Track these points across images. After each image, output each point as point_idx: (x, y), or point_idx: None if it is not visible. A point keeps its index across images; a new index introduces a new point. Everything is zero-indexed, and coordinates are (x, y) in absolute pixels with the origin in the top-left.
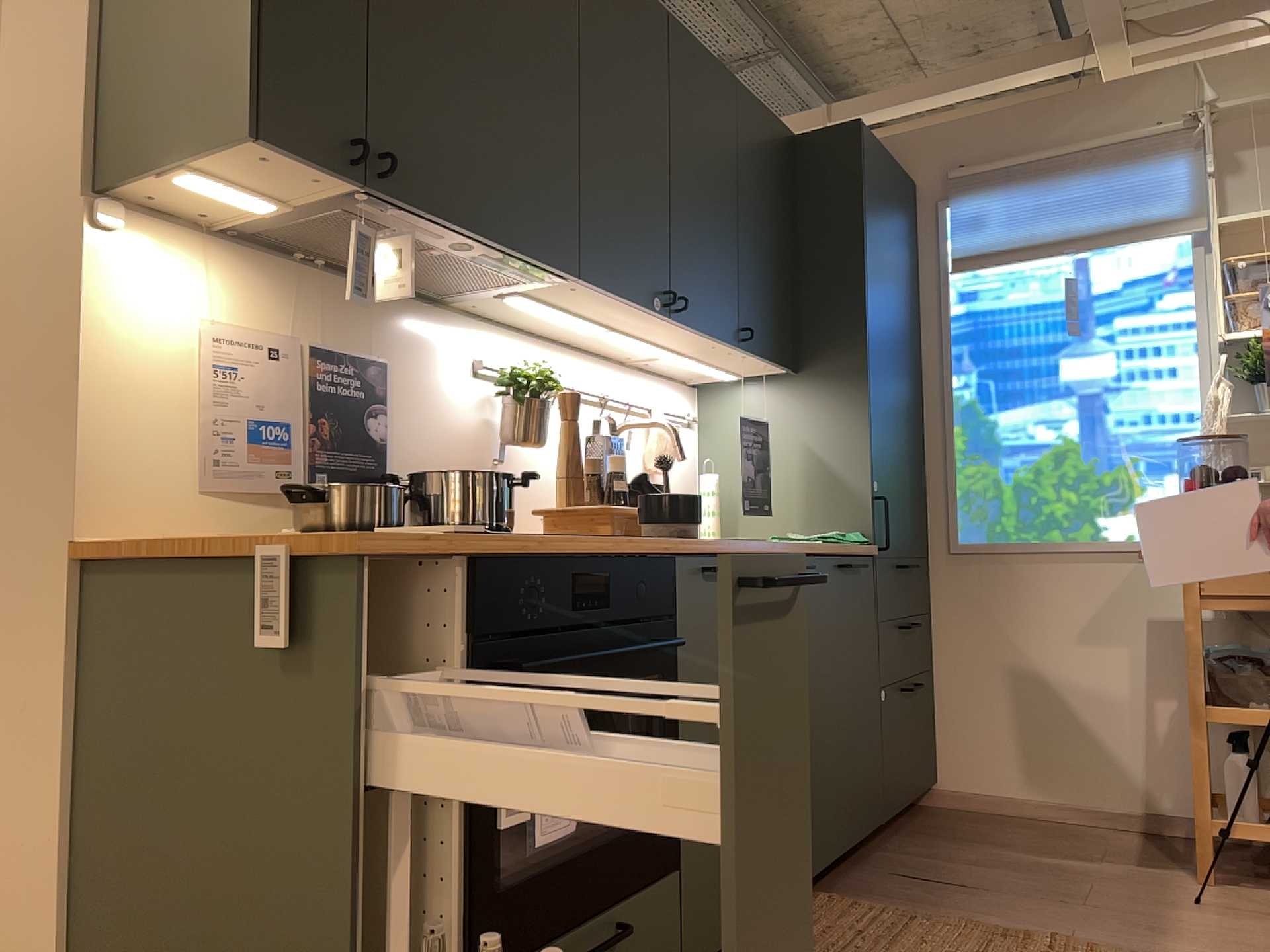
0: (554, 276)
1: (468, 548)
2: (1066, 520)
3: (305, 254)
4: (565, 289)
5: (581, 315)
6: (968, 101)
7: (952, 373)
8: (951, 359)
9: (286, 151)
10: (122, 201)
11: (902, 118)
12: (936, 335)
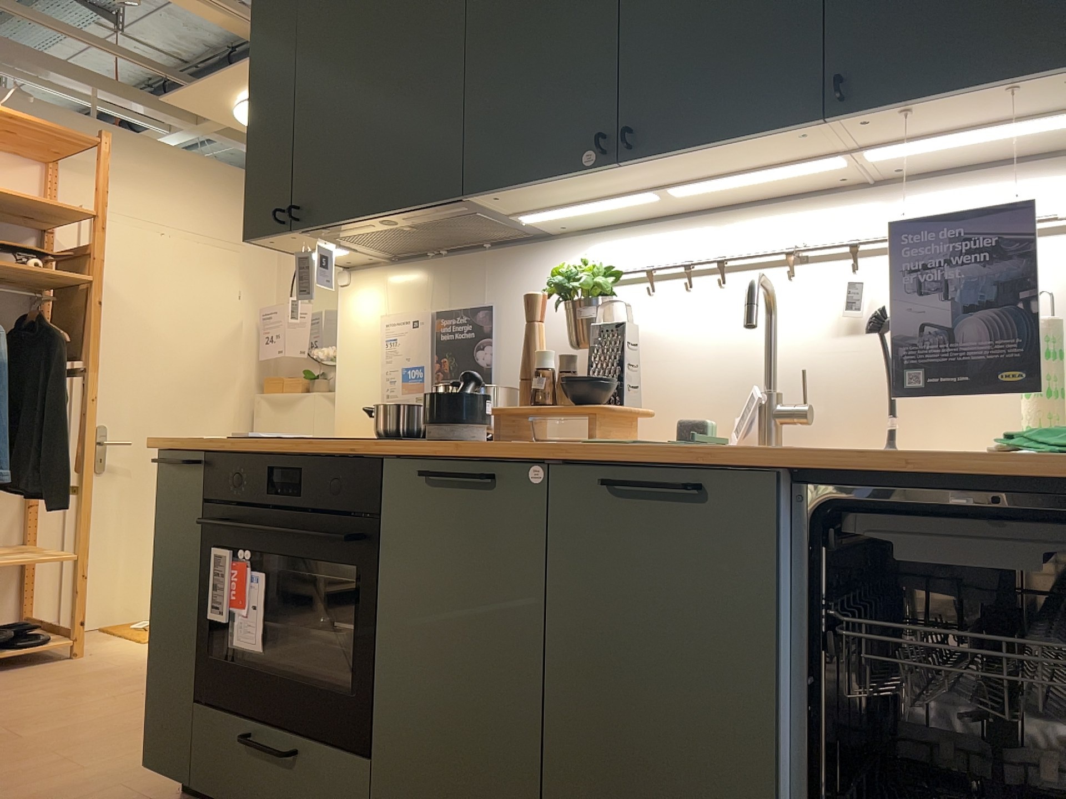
0: (470, 201)
1: (208, 446)
2: None
3: (429, 252)
4: (505, 200)
5: (596, 199)
6: None
7: None
8: None
9: (261, 237)
10: (353, 267)
11: None
12: None
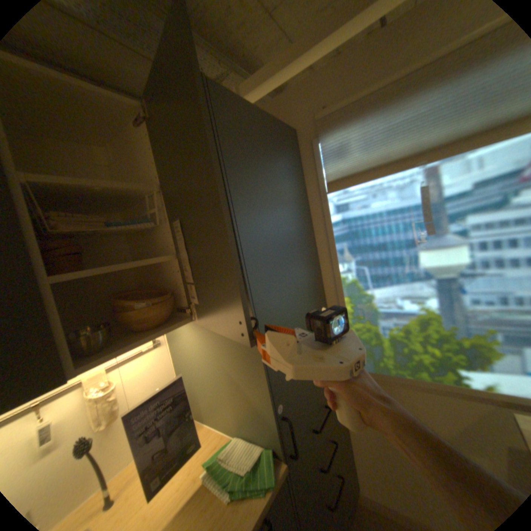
0: None
1: None
2: (434, 367)
3: None
4: None
5: None
6: (326, 53)
7: (339, 261)
8: (337, 252)
9: None
10: None
11: (284, 81)
12: (325, 235)
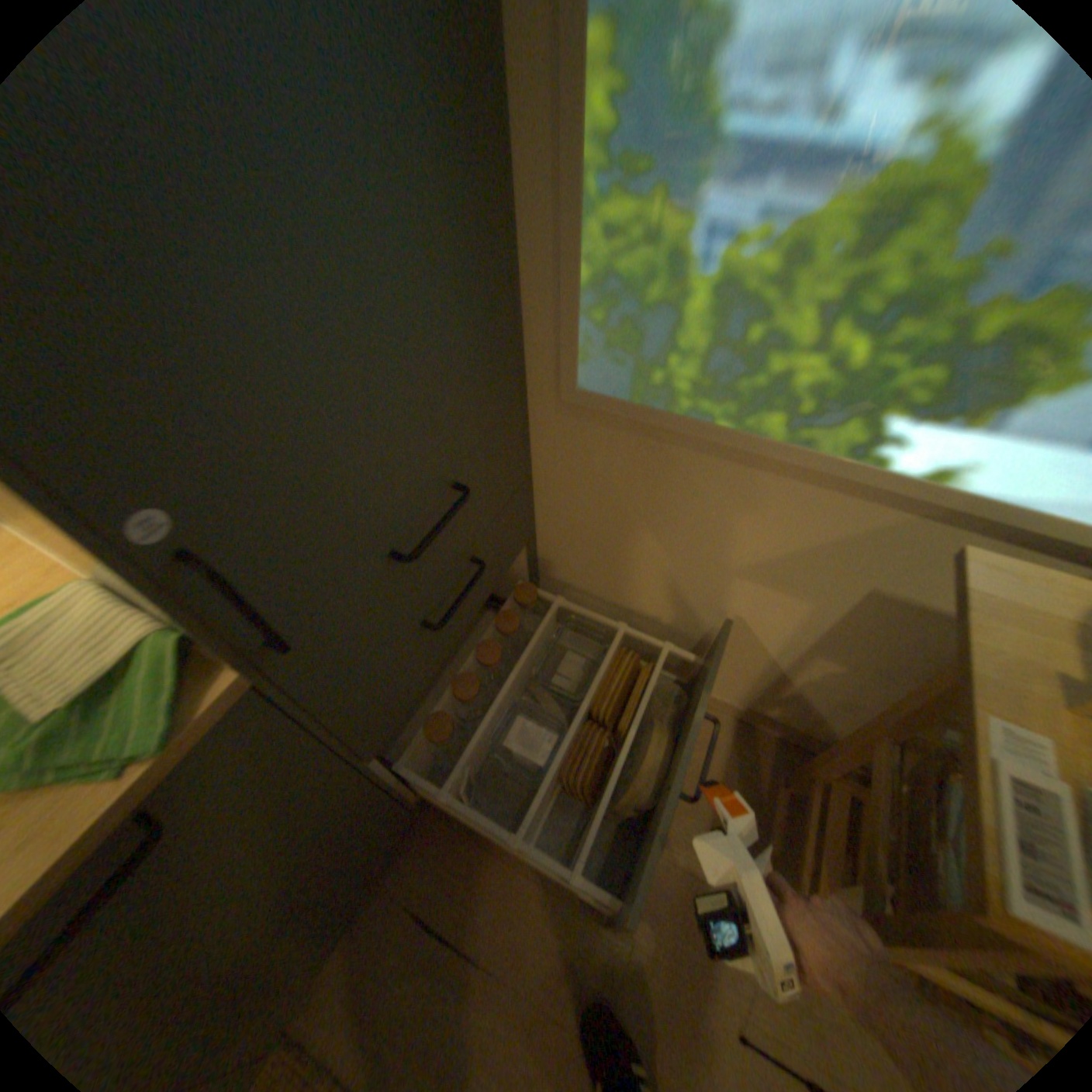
0: None
1: None
2: (815, 400)
3: None
4: None
5: None
6: None
7: None
8: None
9: None
10: None
11: None
12: None
